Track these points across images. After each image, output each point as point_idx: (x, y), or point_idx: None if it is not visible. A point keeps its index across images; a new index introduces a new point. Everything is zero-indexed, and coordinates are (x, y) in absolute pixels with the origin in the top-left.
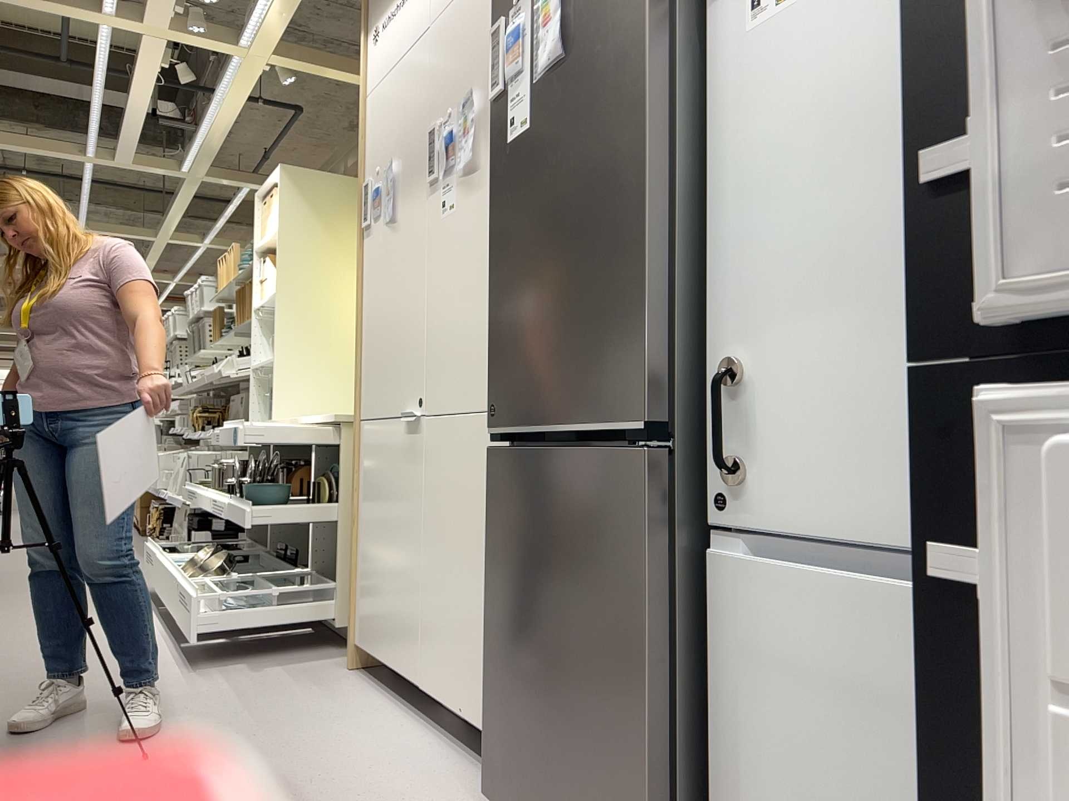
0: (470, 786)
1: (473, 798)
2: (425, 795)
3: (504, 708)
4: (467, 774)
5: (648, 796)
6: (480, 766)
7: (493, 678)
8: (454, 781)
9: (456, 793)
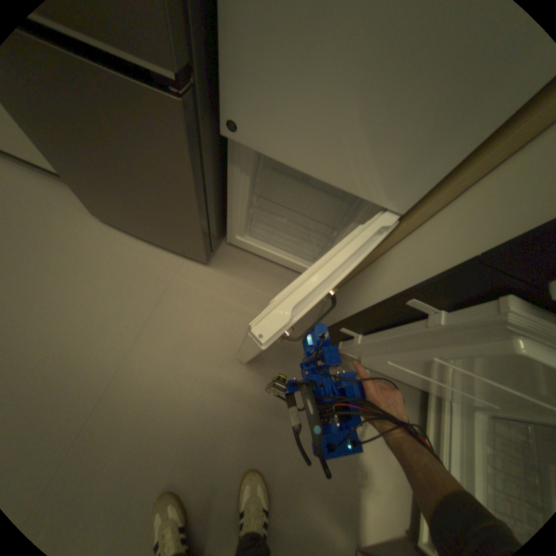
0: (71, 200)
1: (80, 209)
2: (54, 217)
3: (83, 186)
4: (62, 191)
5: (198, 235)
6: (64, 184)
7: (64, 172)
8: (59, 200)
9: (69, 209)
